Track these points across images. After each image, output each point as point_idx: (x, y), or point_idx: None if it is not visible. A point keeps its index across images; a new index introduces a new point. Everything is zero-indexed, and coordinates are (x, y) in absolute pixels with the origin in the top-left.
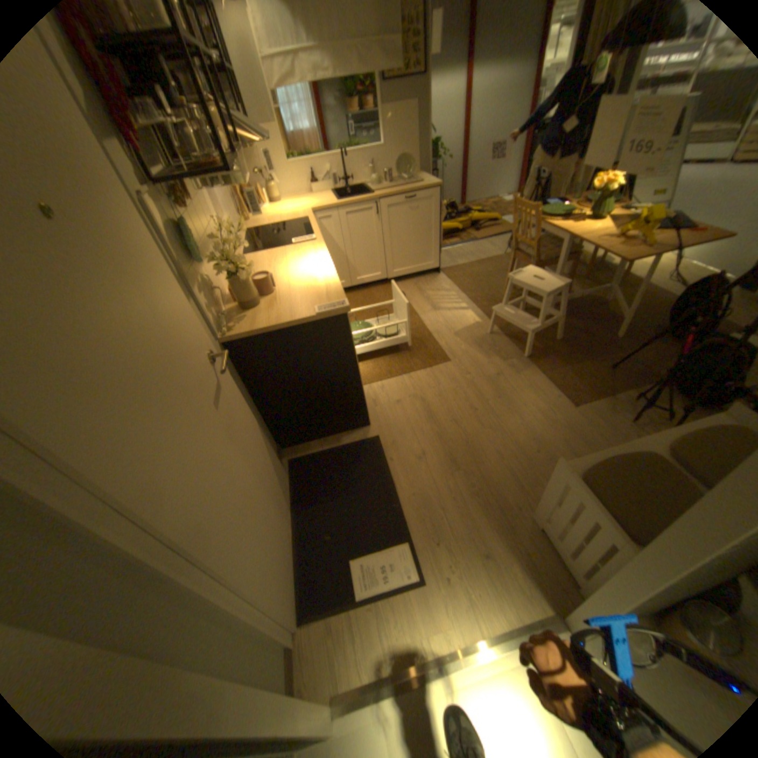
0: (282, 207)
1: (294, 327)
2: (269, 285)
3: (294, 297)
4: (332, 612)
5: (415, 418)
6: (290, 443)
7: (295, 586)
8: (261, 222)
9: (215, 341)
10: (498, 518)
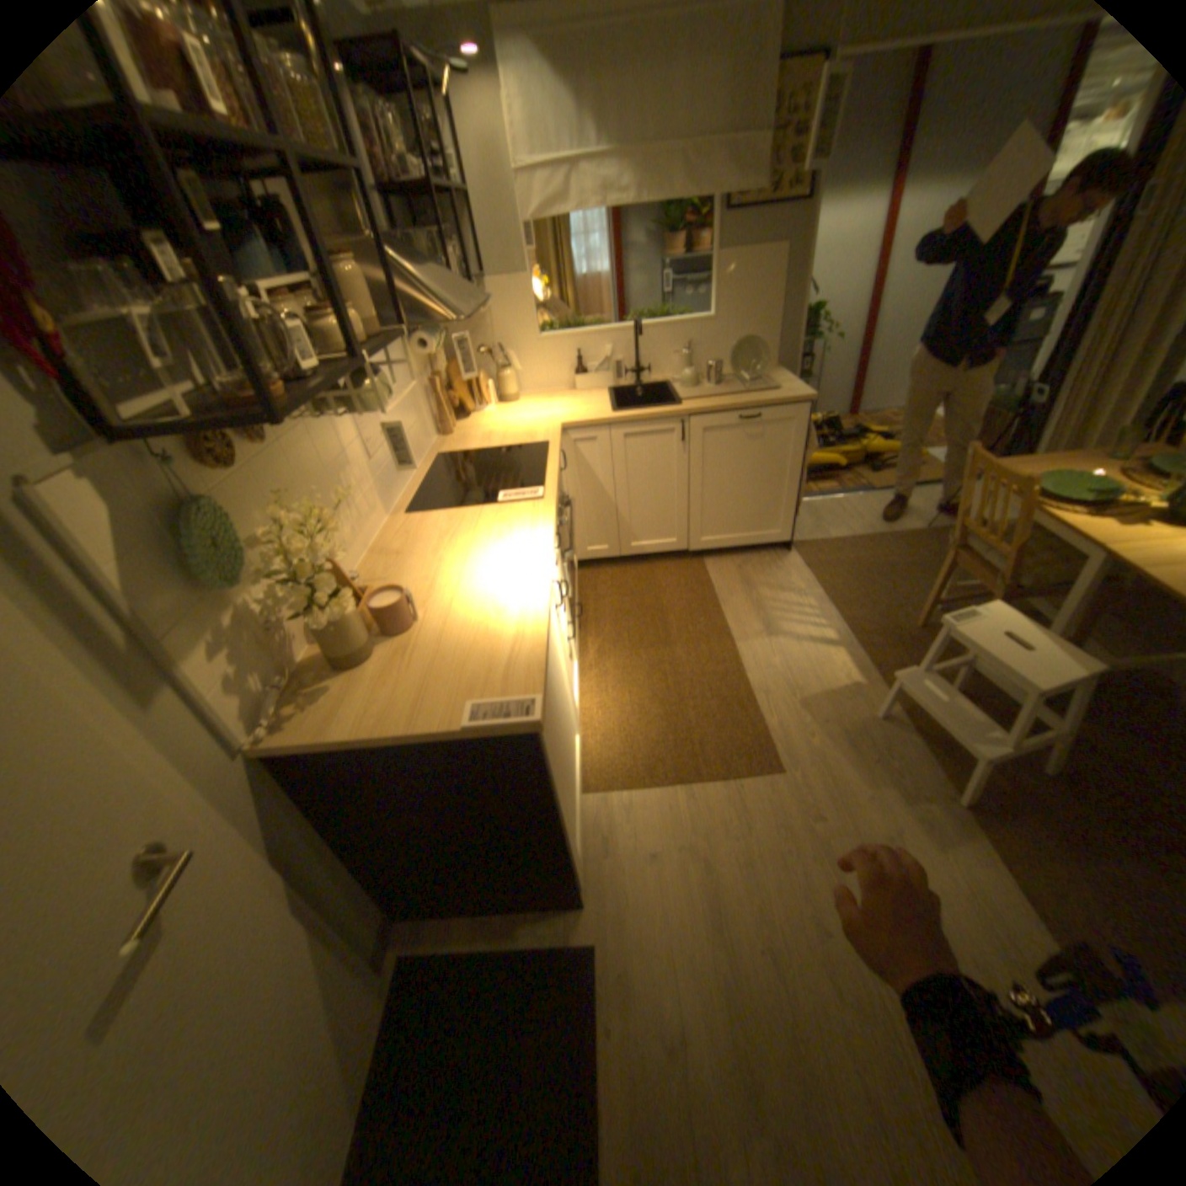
0: (514, 414)
1: (411, 745)
2: (410, 608)
3: (440, 657)
4: None
5: (681, 922)
6: (411, 917)
7: None
8: (467, 442)
9: (223, 767)
10: None
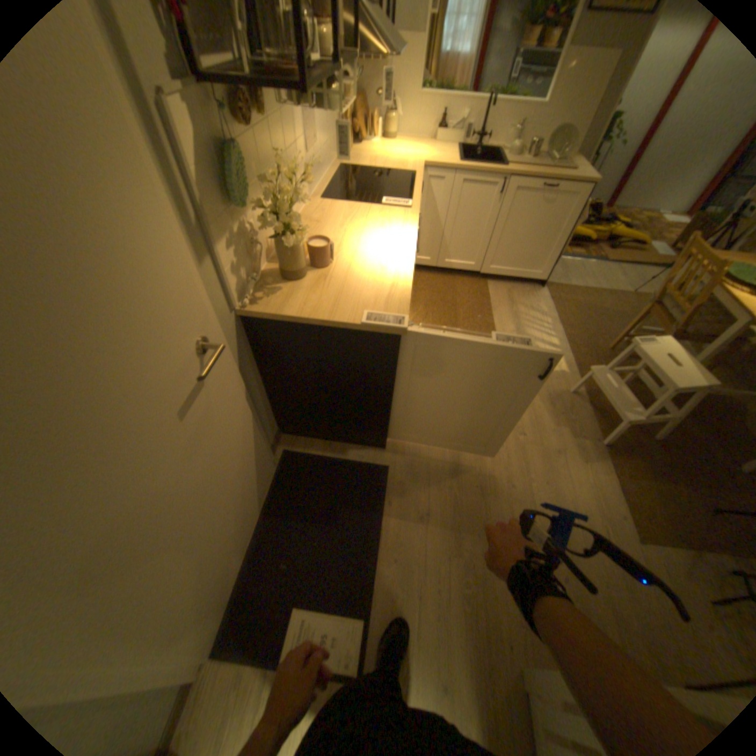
0: (393, 147)
1: (330, 328)
2: (328, 255)
3: (347, 285)
4: (249, 662)
5: (437, 465)
6: (293, 433)
7: (226, 610)
8: (360, 160)
9: (228, 315)
10: (479, 647)
